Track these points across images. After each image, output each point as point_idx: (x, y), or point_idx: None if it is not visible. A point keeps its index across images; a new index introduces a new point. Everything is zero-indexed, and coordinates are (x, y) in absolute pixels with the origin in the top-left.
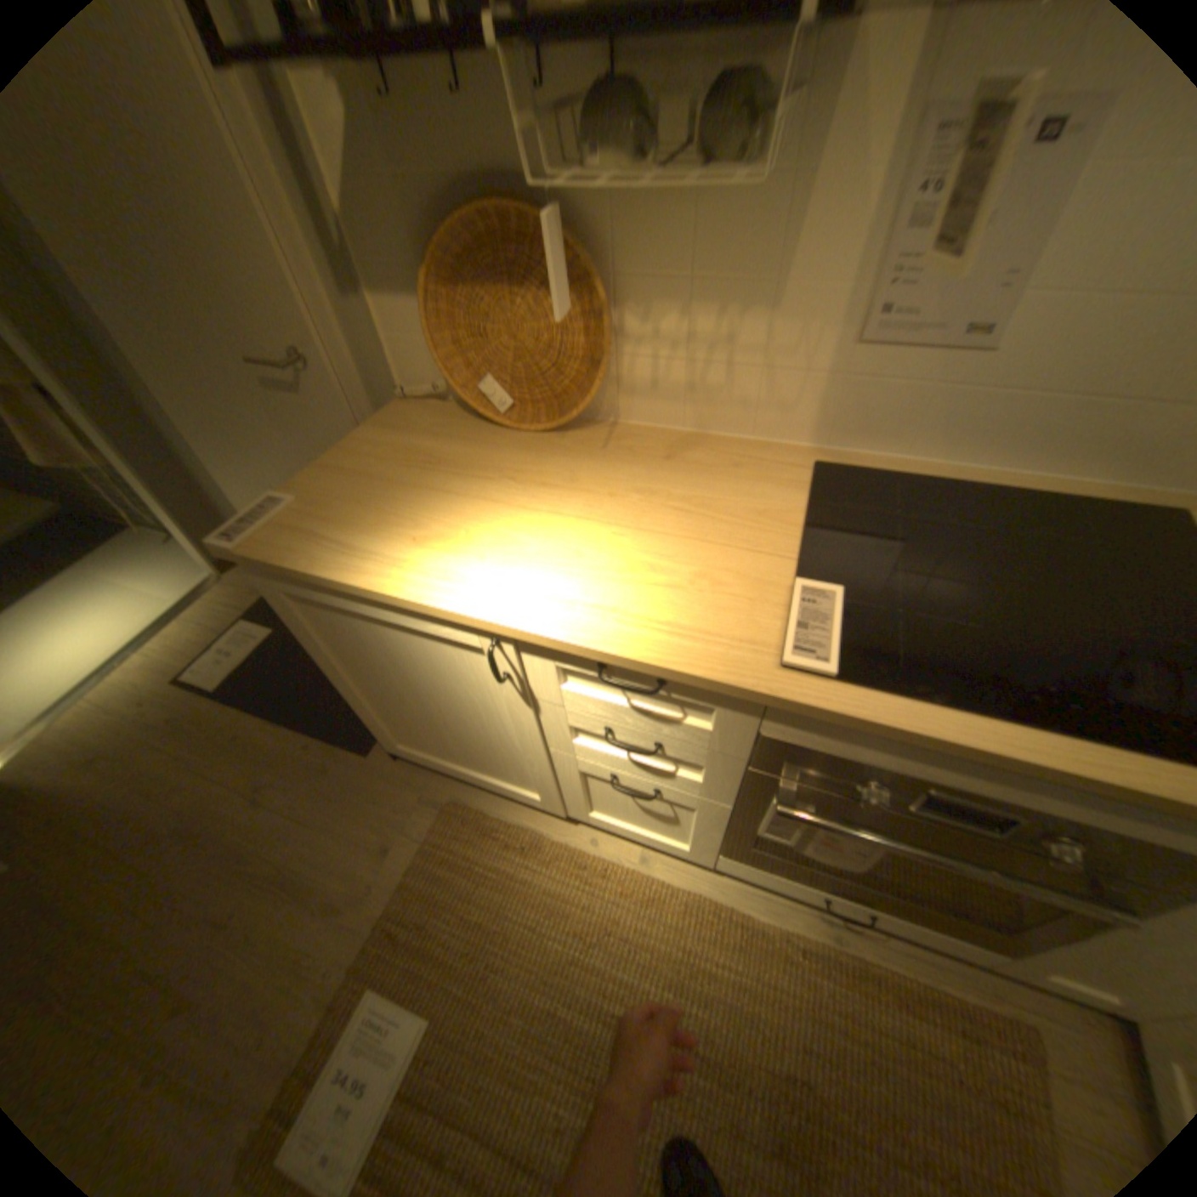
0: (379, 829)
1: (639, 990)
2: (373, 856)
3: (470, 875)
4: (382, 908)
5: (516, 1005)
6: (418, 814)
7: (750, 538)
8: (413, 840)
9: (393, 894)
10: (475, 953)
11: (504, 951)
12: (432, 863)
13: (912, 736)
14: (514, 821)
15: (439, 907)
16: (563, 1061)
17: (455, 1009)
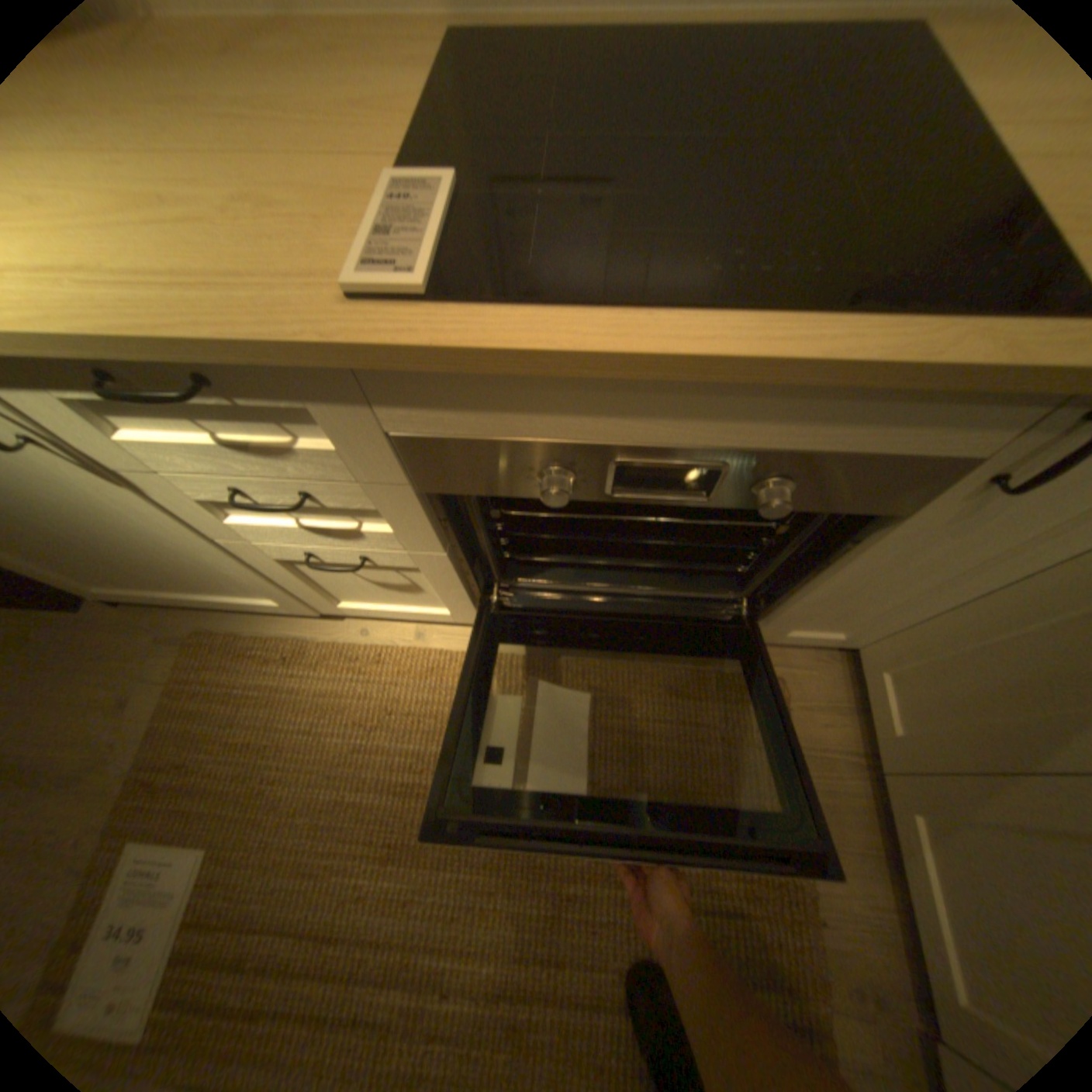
0: (110, 684)
1: (426, 754)
2: (108, 712)
3: (226, 701)
4: (130, 761)
5: (299, 807)
6: (155, 656)
7: (331, 140)
8: (155, 683)
9: (140, 744)
10: (246, 773)
11: (278, 762)
12: (180, 701)
13: (542, 364)
14: (270, 635)
15: (197, 741)
16: (356, 839)
17: (232, 831)
